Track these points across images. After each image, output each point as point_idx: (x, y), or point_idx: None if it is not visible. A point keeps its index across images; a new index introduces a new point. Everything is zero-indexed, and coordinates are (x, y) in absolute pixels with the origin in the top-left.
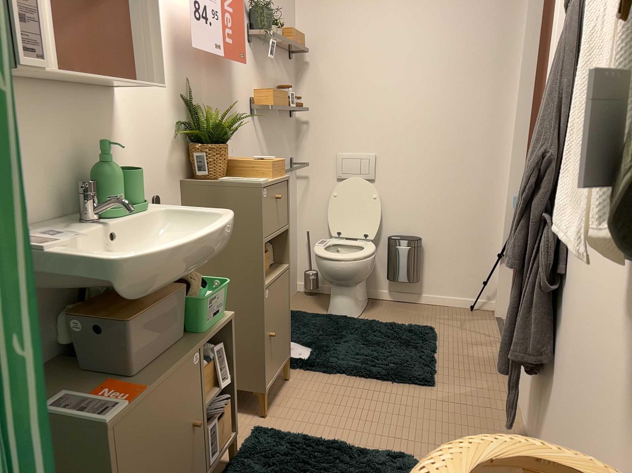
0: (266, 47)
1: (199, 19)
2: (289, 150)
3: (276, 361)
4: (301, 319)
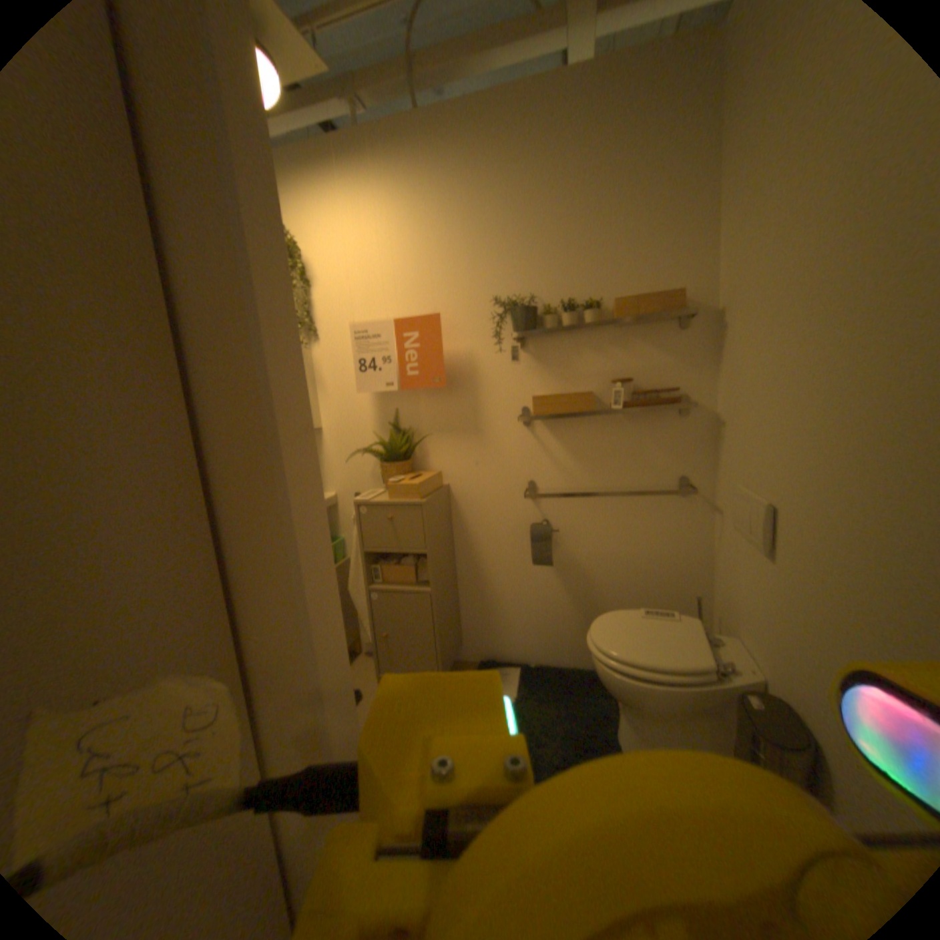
0: (579, 333)
1: (363, 367)
2: (673, 462)
3: (400, 663)
4: (585, 692)
